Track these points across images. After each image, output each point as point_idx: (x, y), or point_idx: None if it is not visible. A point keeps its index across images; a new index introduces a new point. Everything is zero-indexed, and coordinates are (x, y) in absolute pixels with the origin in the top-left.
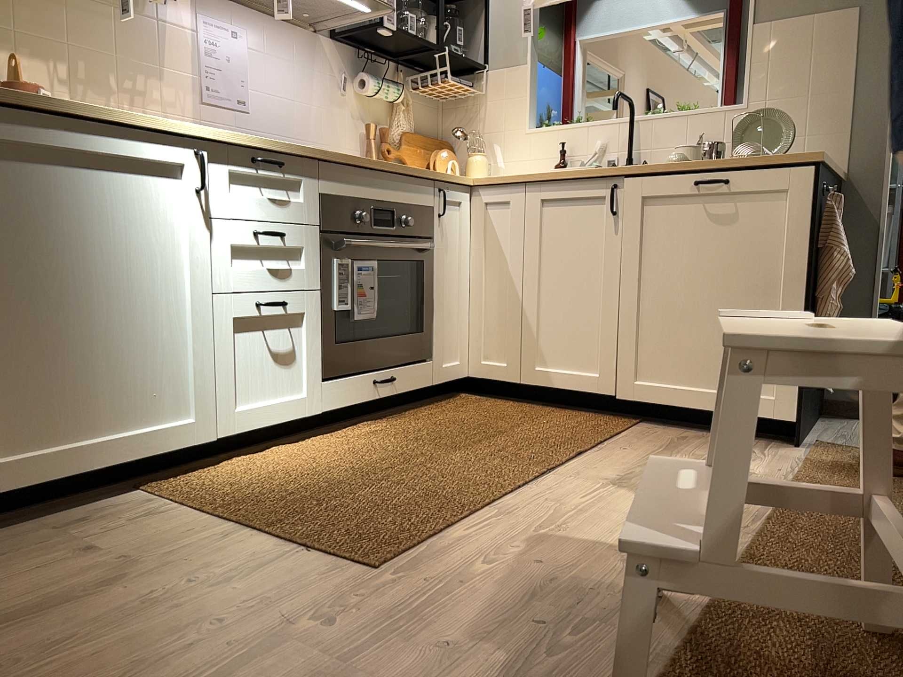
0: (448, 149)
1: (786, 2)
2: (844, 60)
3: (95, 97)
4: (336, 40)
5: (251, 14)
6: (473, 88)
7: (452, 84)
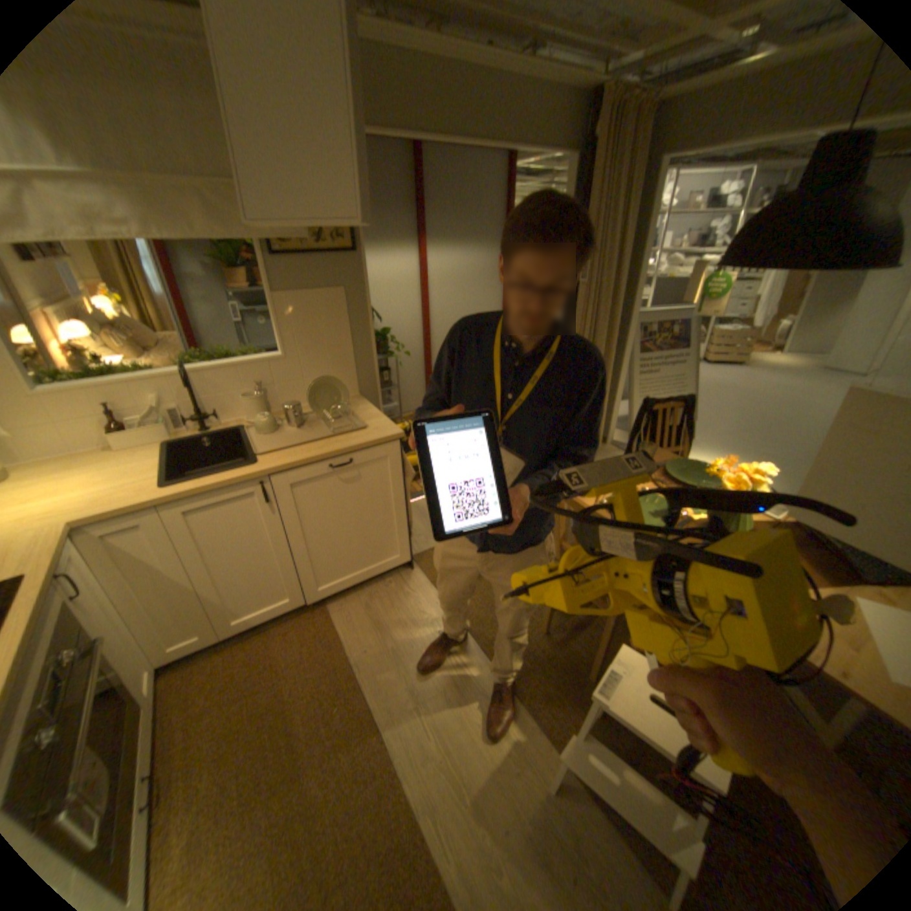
0: None
1: (293, 276)
2: (343, 324)
3: None
4: None
5: None
6: None
7: None
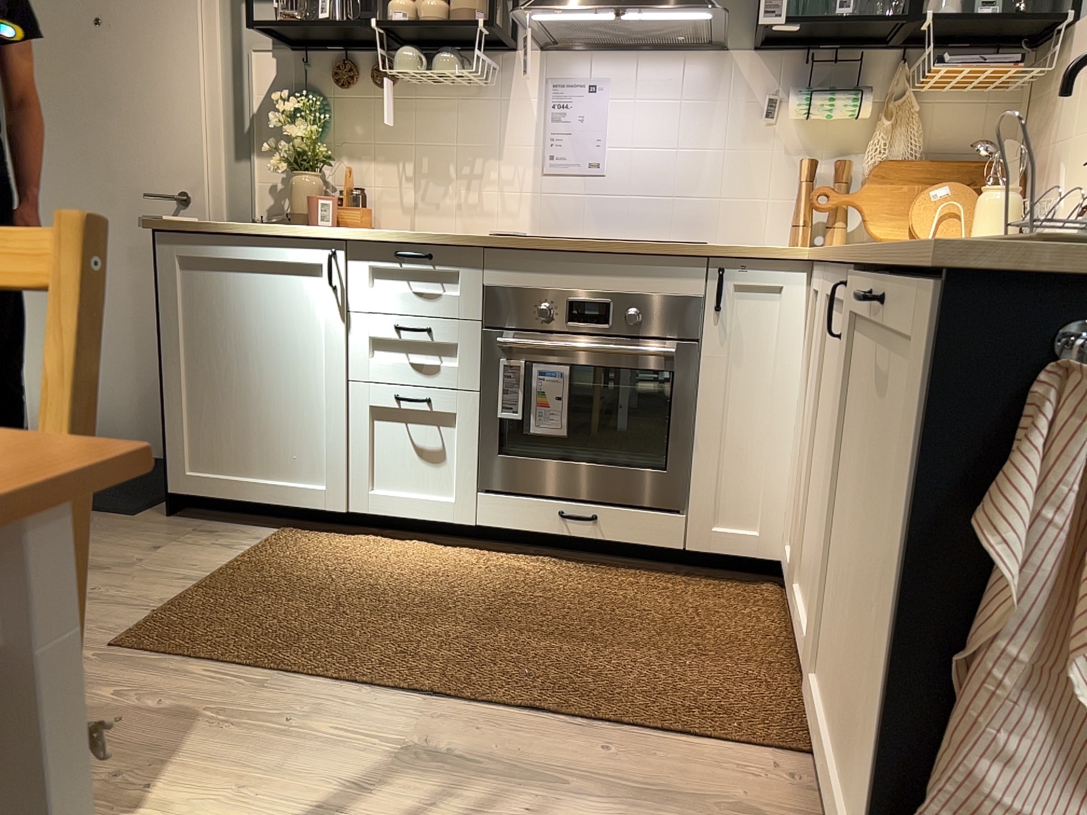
0: (979, 181)
1: None
2: None
3: (430, 184)
4: (759, 47)
5: (631, 50)
6: (1045, 60)
7: (944, 71)
